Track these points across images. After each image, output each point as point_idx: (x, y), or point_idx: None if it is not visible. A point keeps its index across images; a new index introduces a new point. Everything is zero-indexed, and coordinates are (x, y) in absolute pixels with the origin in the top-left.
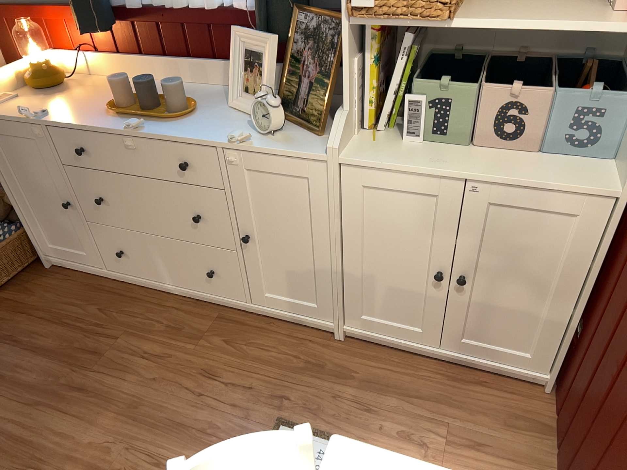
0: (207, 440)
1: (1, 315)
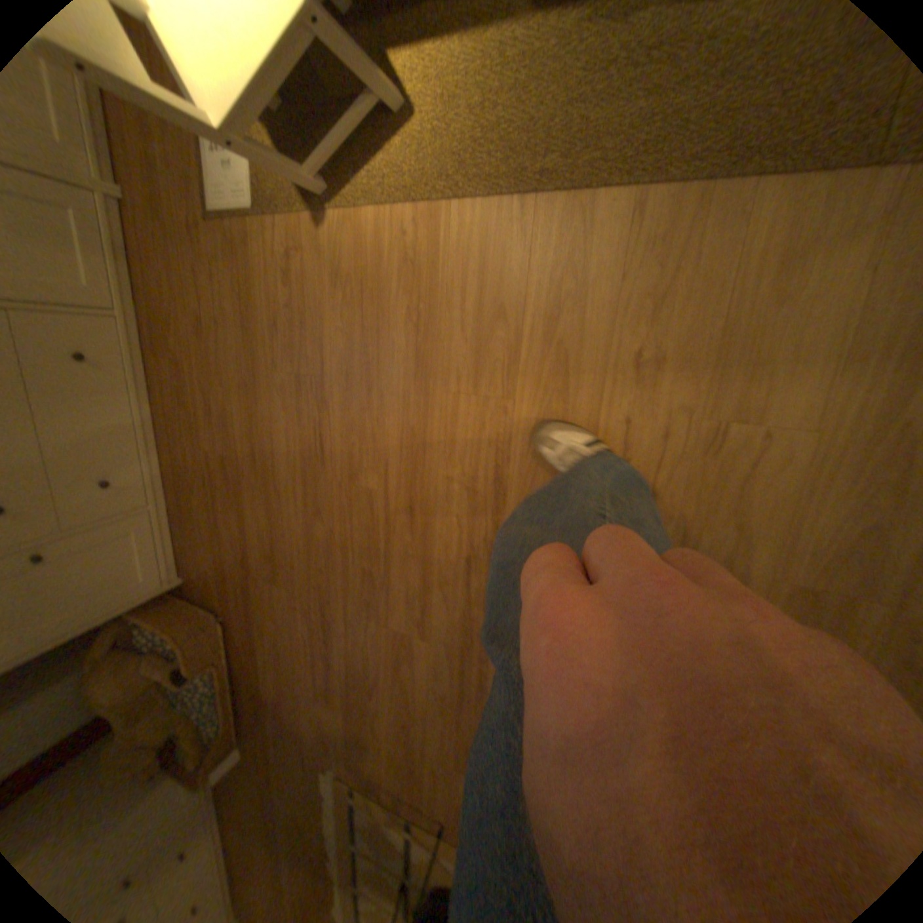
0: (240, 286)
1: (229, 598)
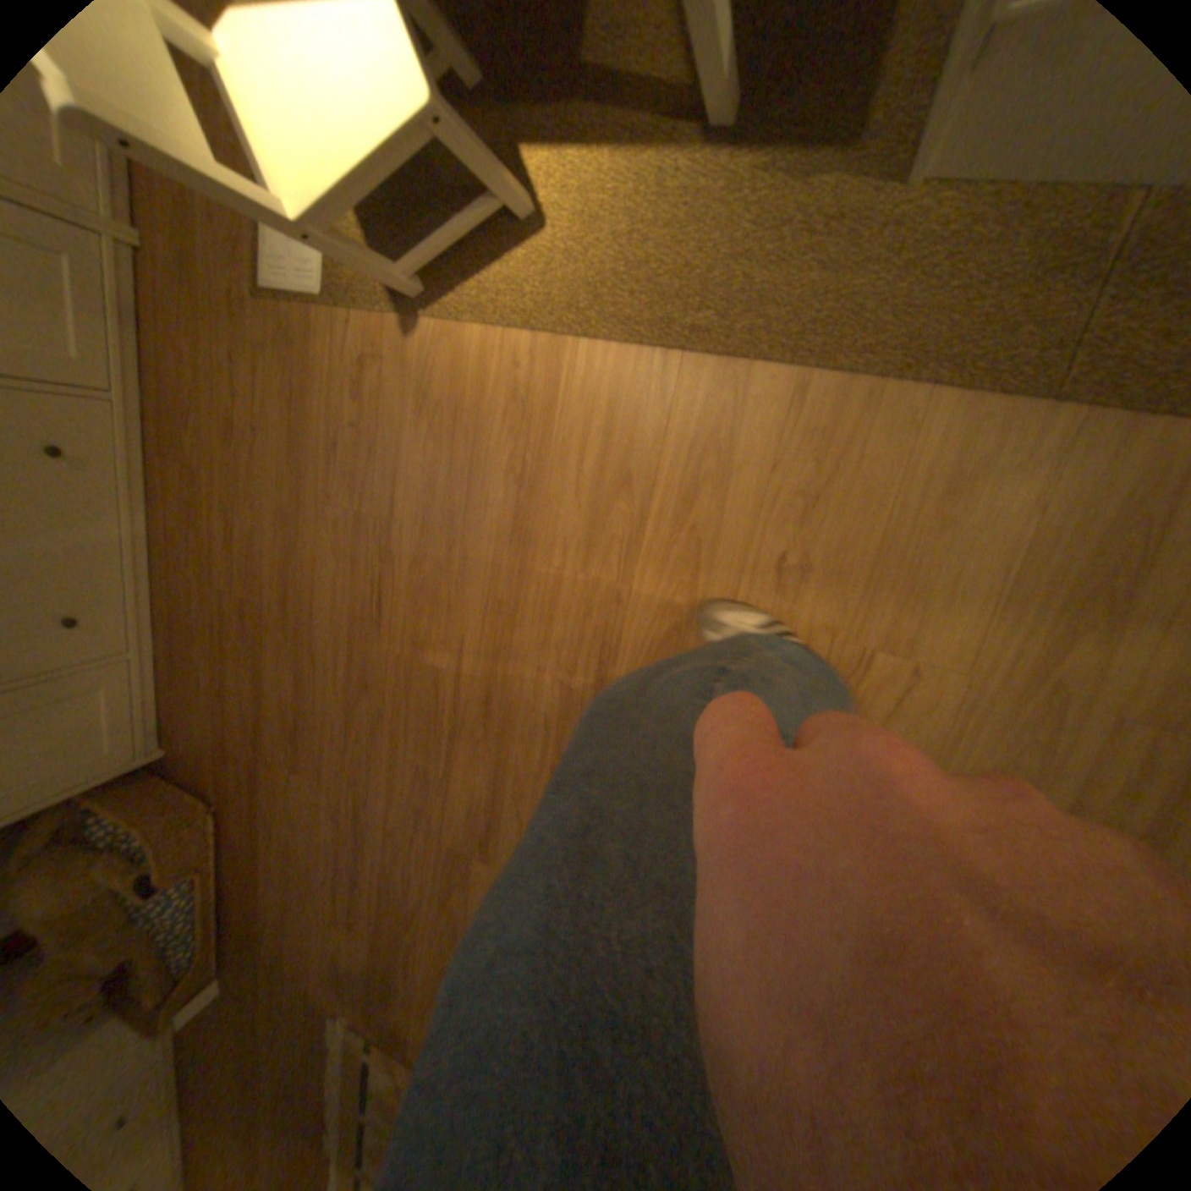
0: (294, 388)
1: (228, 782)
